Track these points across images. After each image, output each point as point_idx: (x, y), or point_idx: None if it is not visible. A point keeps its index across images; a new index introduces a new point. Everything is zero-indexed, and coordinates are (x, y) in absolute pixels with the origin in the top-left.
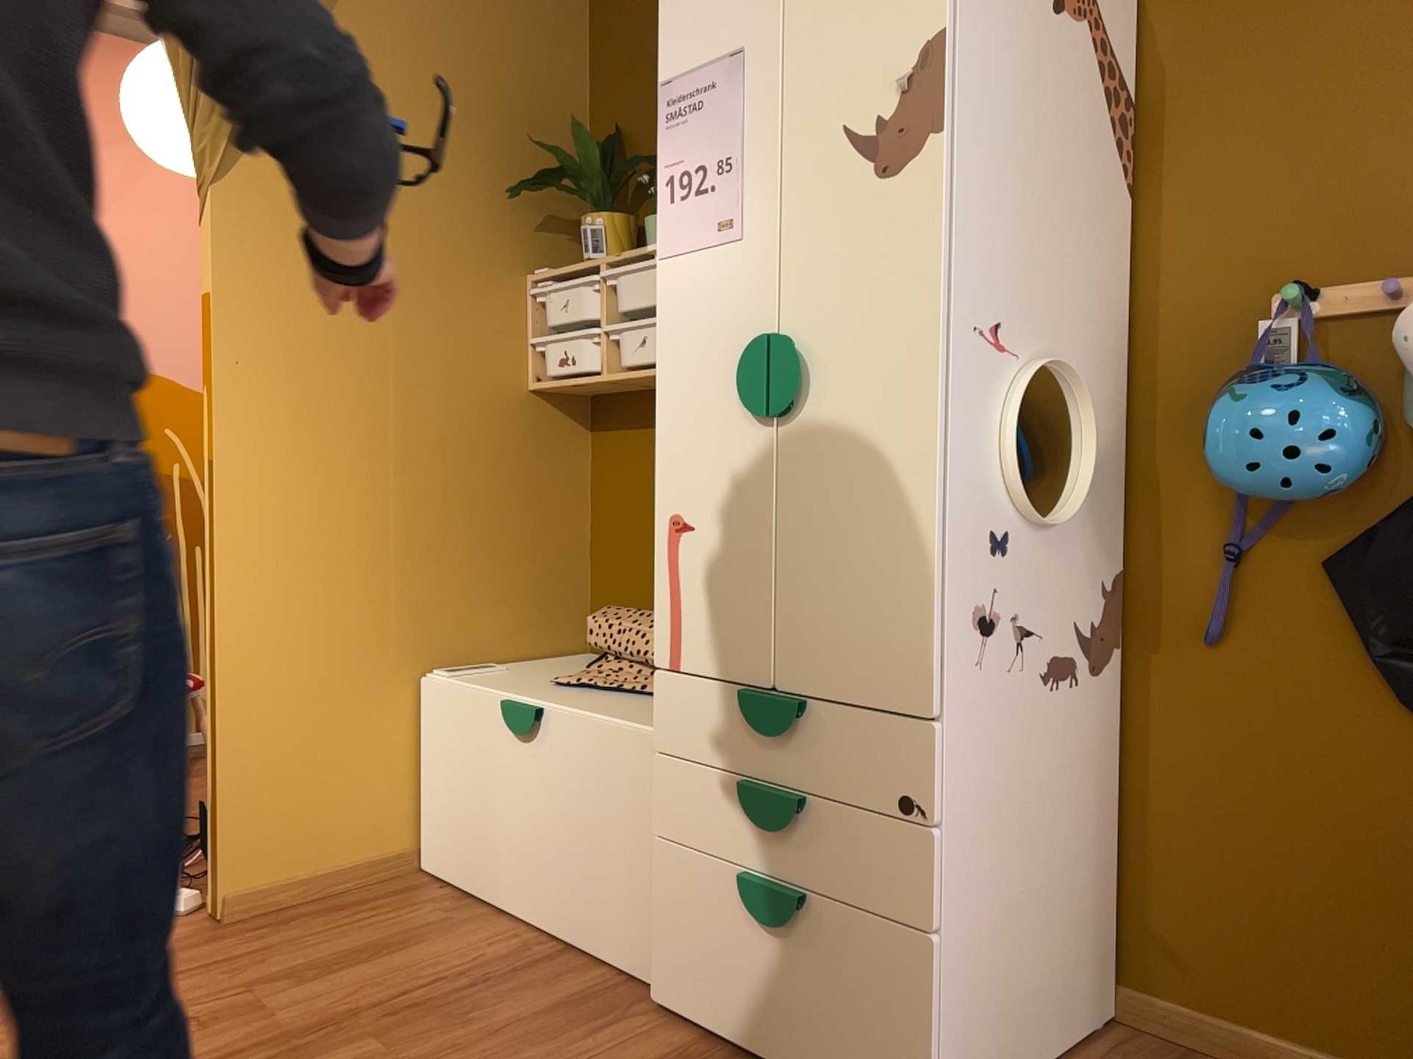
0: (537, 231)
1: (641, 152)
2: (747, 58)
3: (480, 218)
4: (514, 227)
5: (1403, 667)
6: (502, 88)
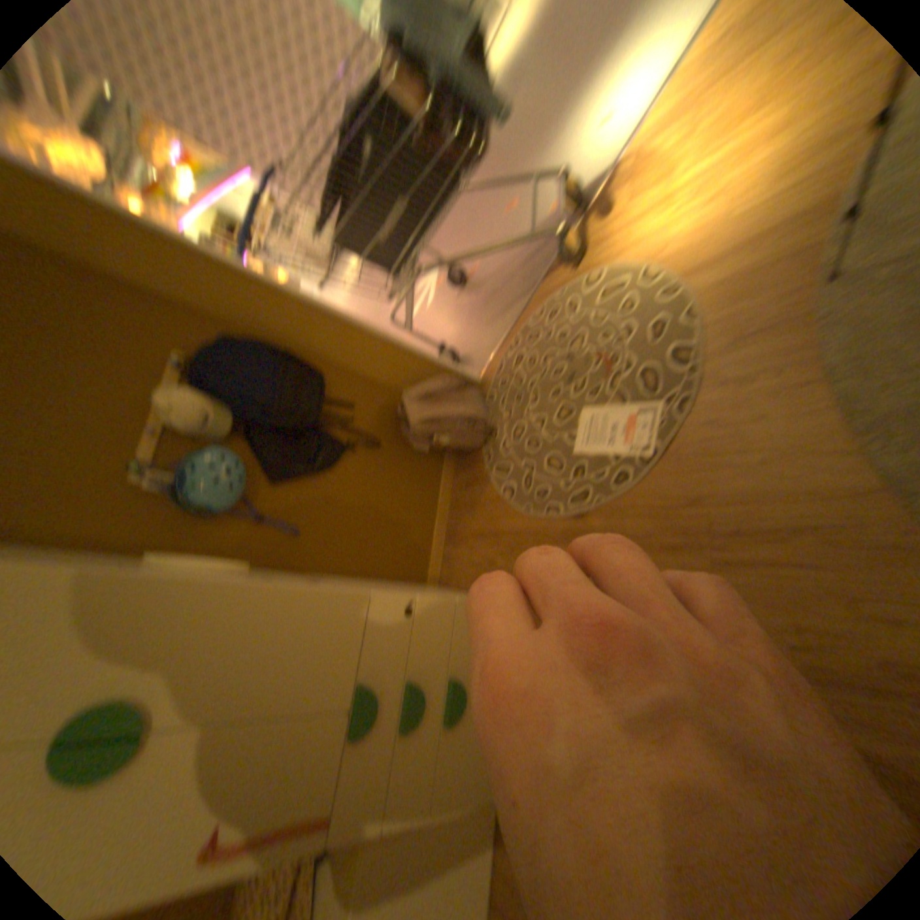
0: None
1: None
2: None
3: None
4: None
5: (320, 461)
6: None
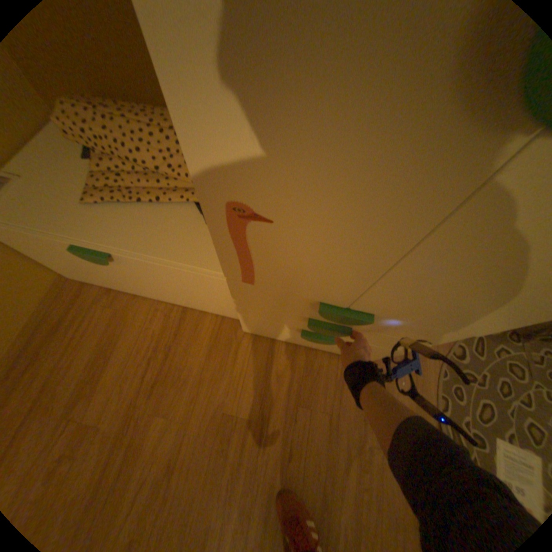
0: None
1: None
2: None
3: None
4: None
5: None
6: None
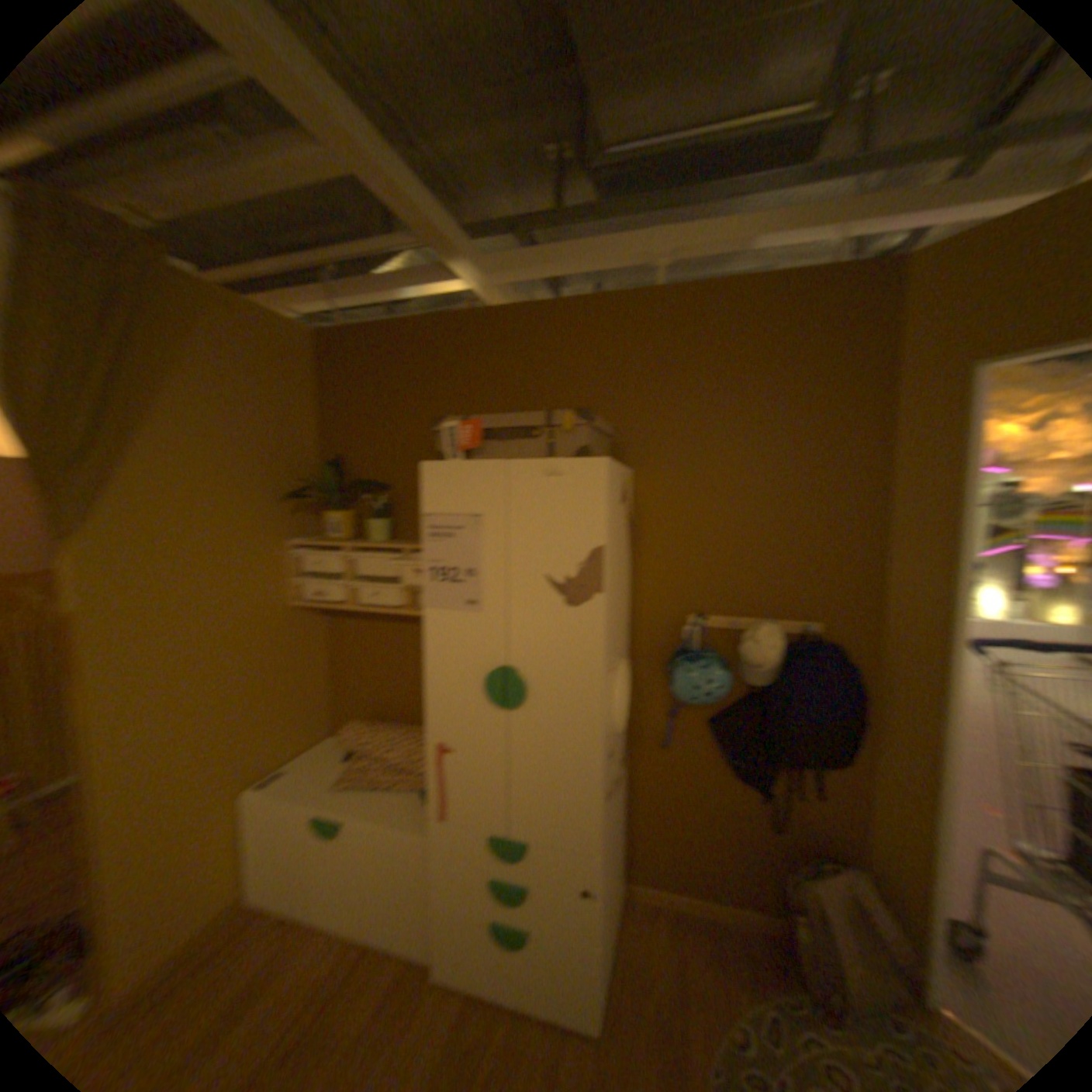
0: (287, 515)
1: (352, 472)
2: (480, 521)
3: (253, 516)
4: (274, 515)
5: (736, 765)
6: (262, 434)
